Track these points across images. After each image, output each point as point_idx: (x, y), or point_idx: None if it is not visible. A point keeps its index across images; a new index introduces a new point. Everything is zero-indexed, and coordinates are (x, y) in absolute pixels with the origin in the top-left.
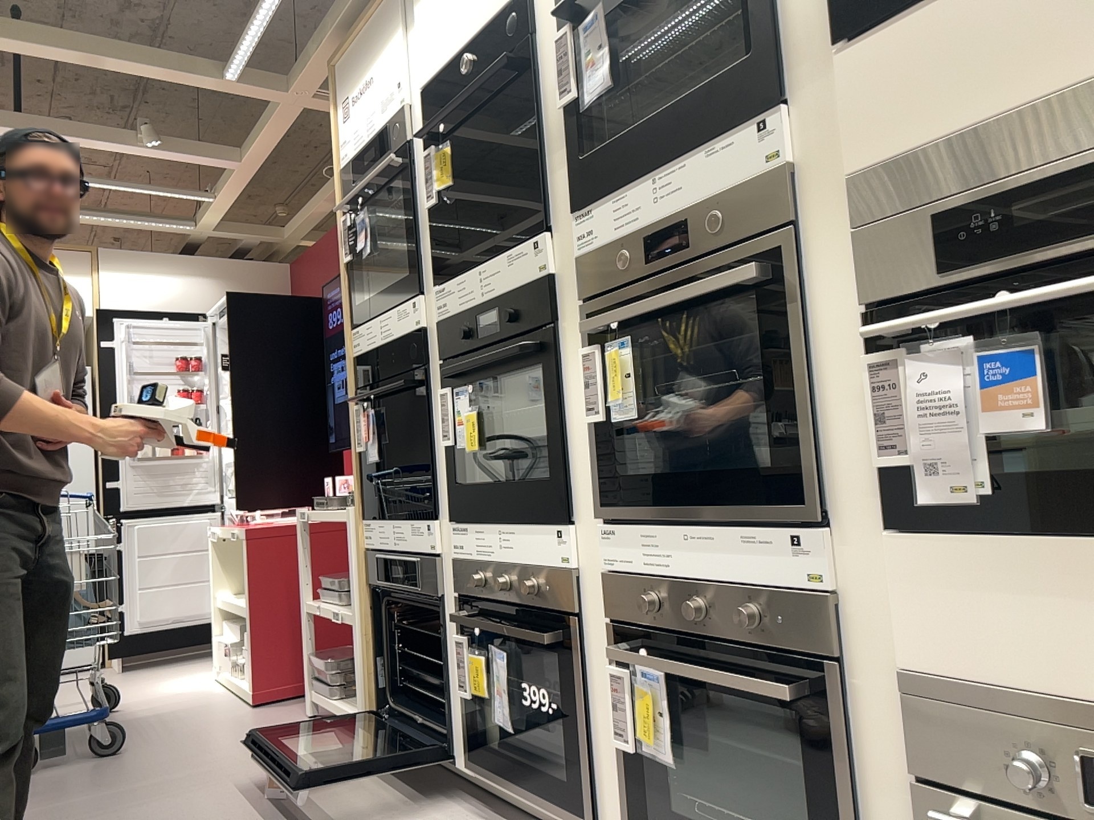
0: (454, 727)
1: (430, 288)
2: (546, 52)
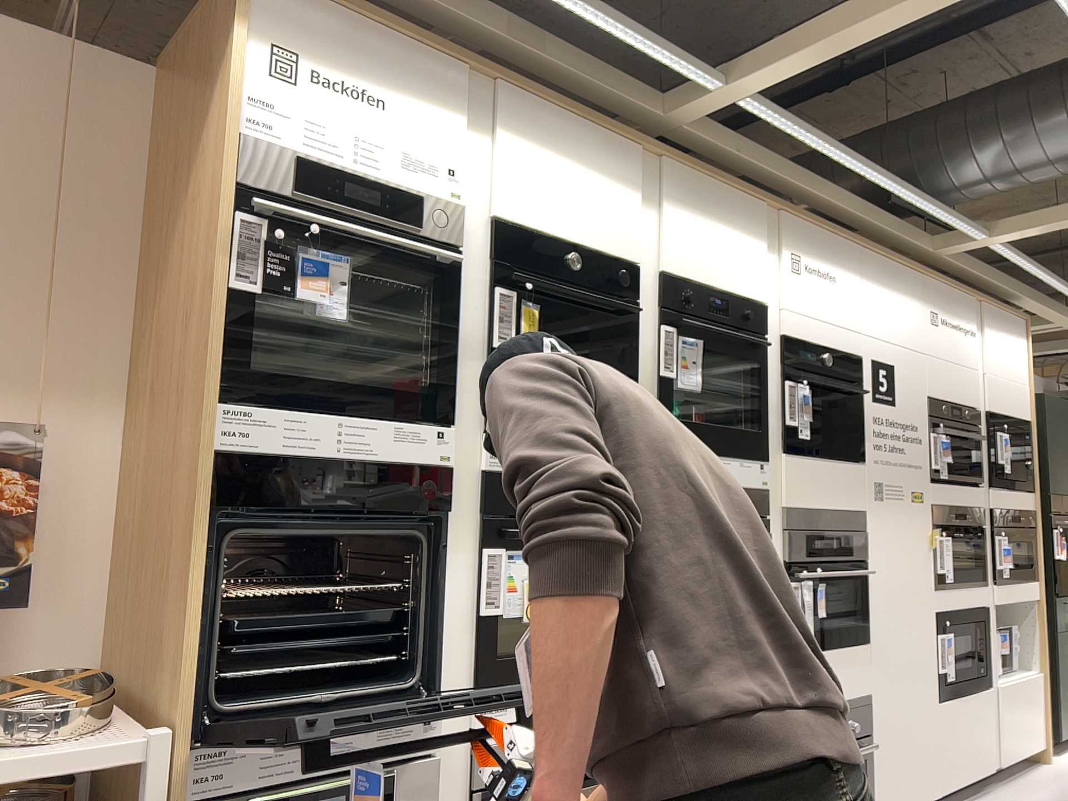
0: None
1: (471, 426)
2: (643, 327)
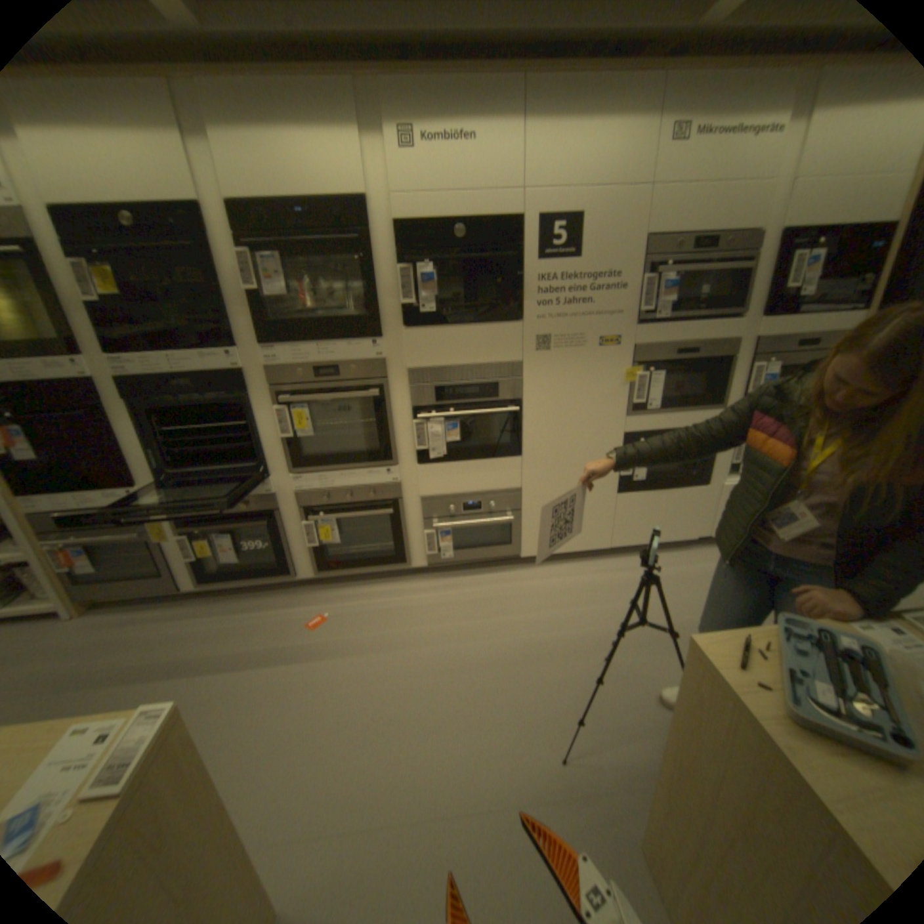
0: (175, 579)
1: (93, 355)
2: (223, 254)
